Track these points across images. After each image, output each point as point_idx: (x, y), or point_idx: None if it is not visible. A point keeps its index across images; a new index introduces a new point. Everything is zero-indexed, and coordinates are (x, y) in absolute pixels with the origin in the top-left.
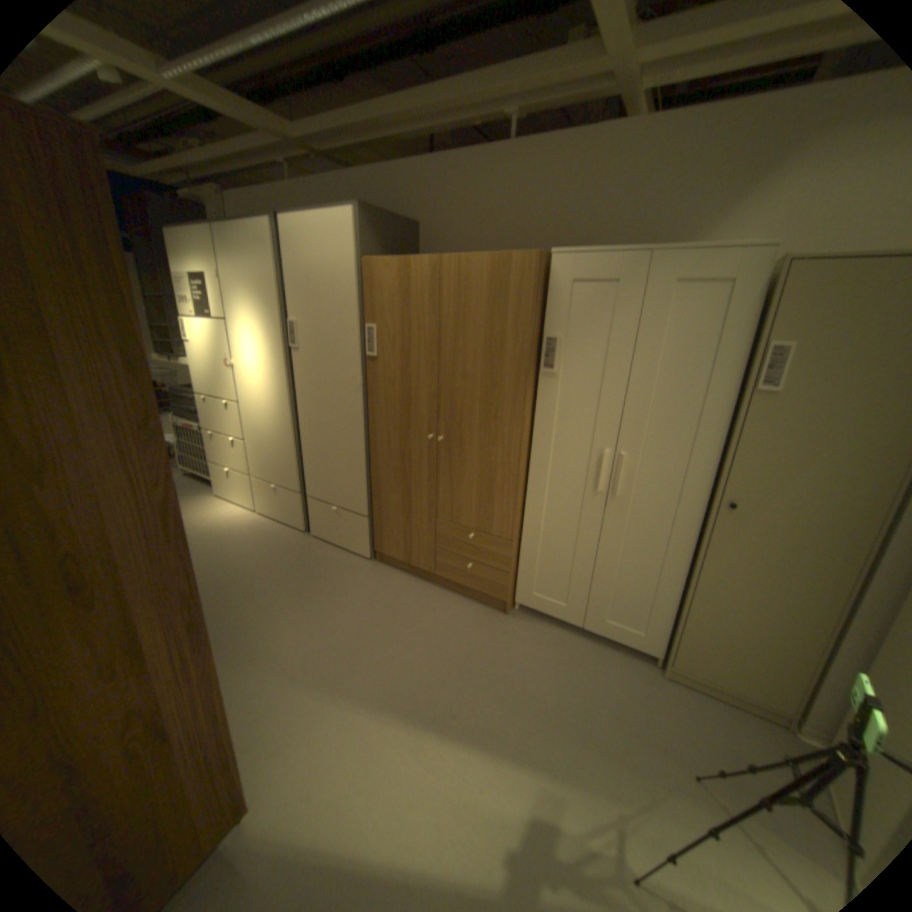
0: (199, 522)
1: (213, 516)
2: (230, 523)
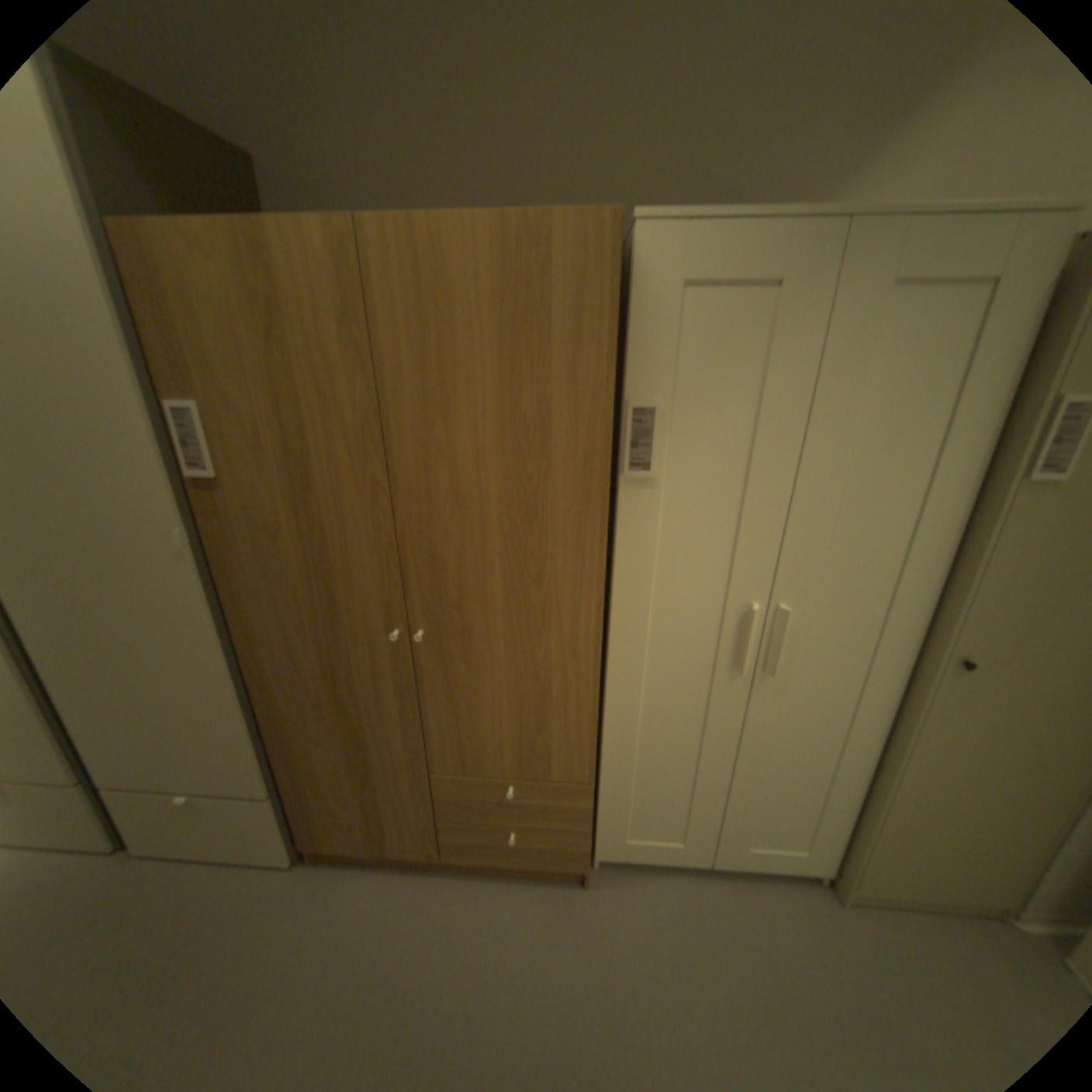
0: None
1: None
2: None
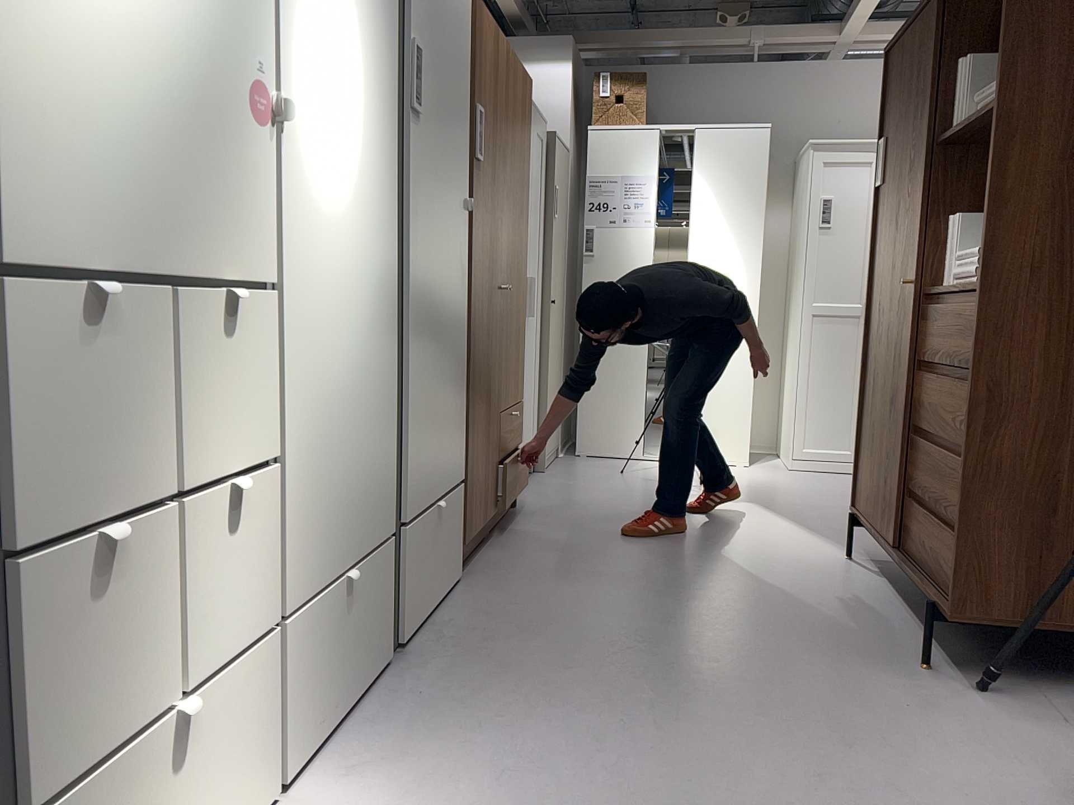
0: None
1: None
2: None
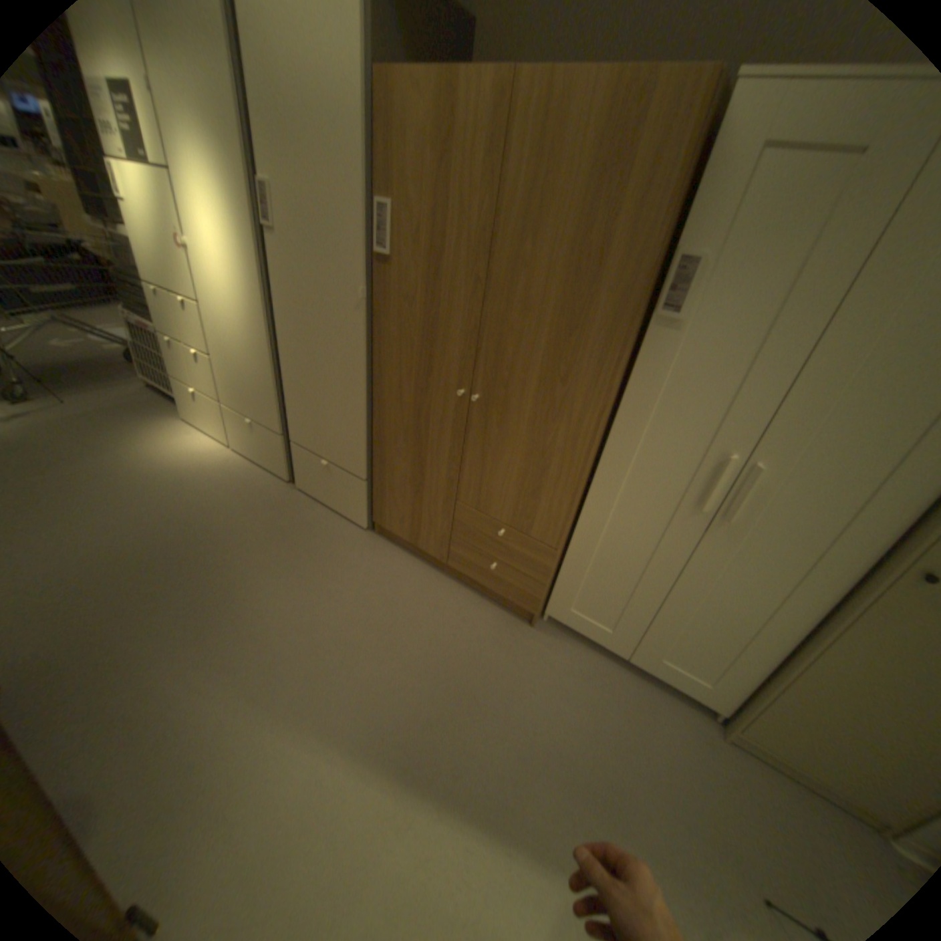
0: (159, 454)
1: (177, 447)
2: (198, 459)
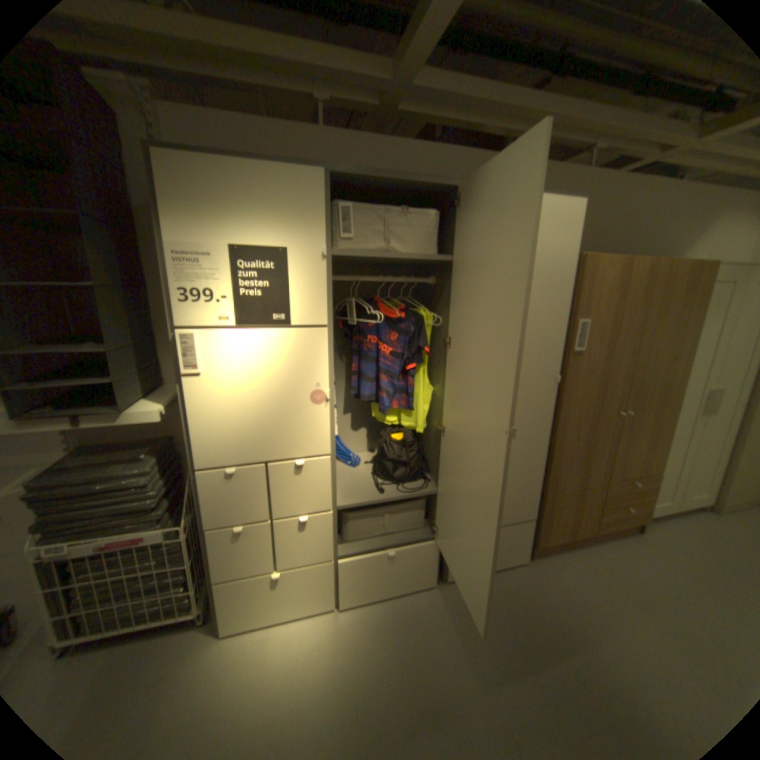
0: (287, 694)
1: (285, 667)
2: (333, 652)
